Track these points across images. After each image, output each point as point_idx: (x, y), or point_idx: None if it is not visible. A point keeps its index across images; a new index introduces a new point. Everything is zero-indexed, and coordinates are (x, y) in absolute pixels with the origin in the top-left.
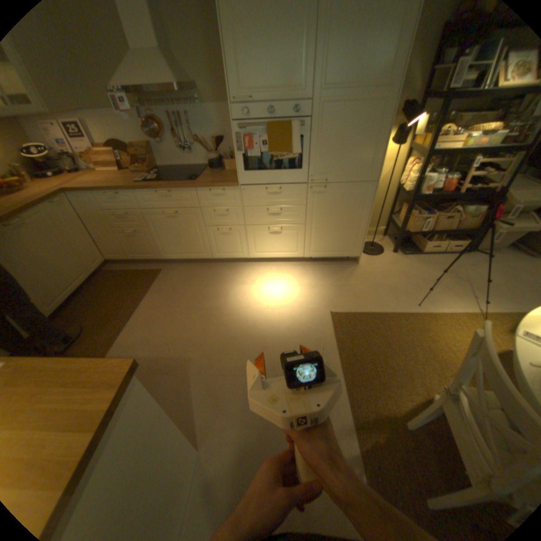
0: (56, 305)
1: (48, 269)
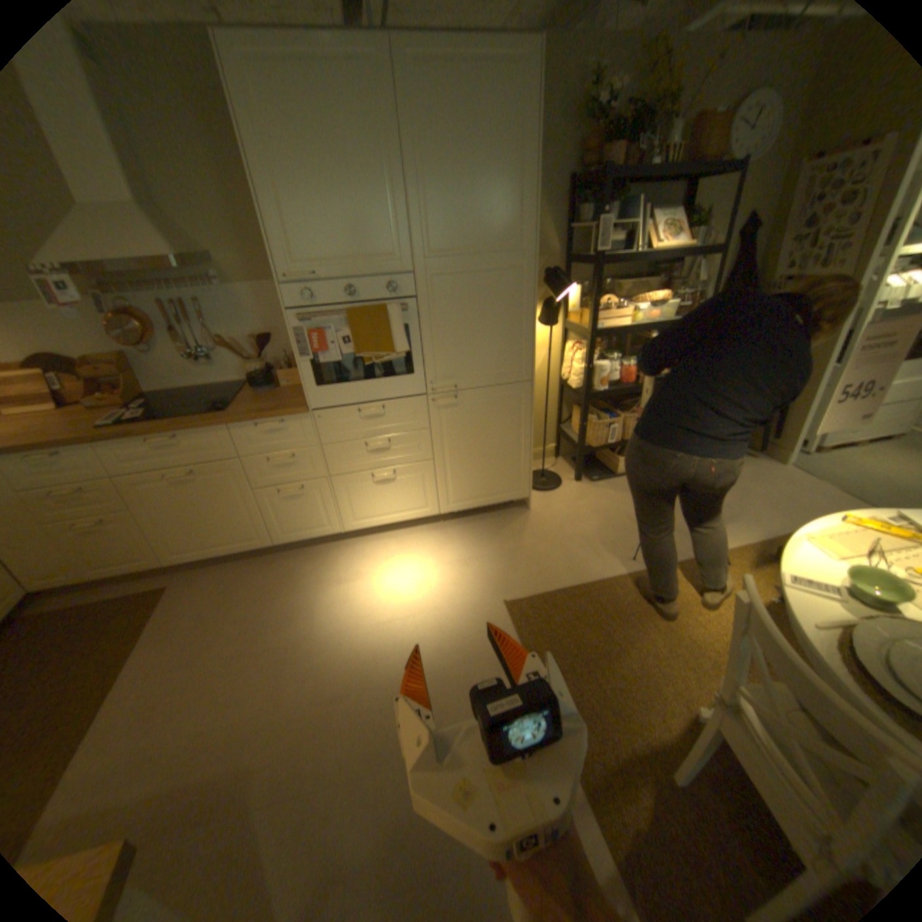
0: None
1: None
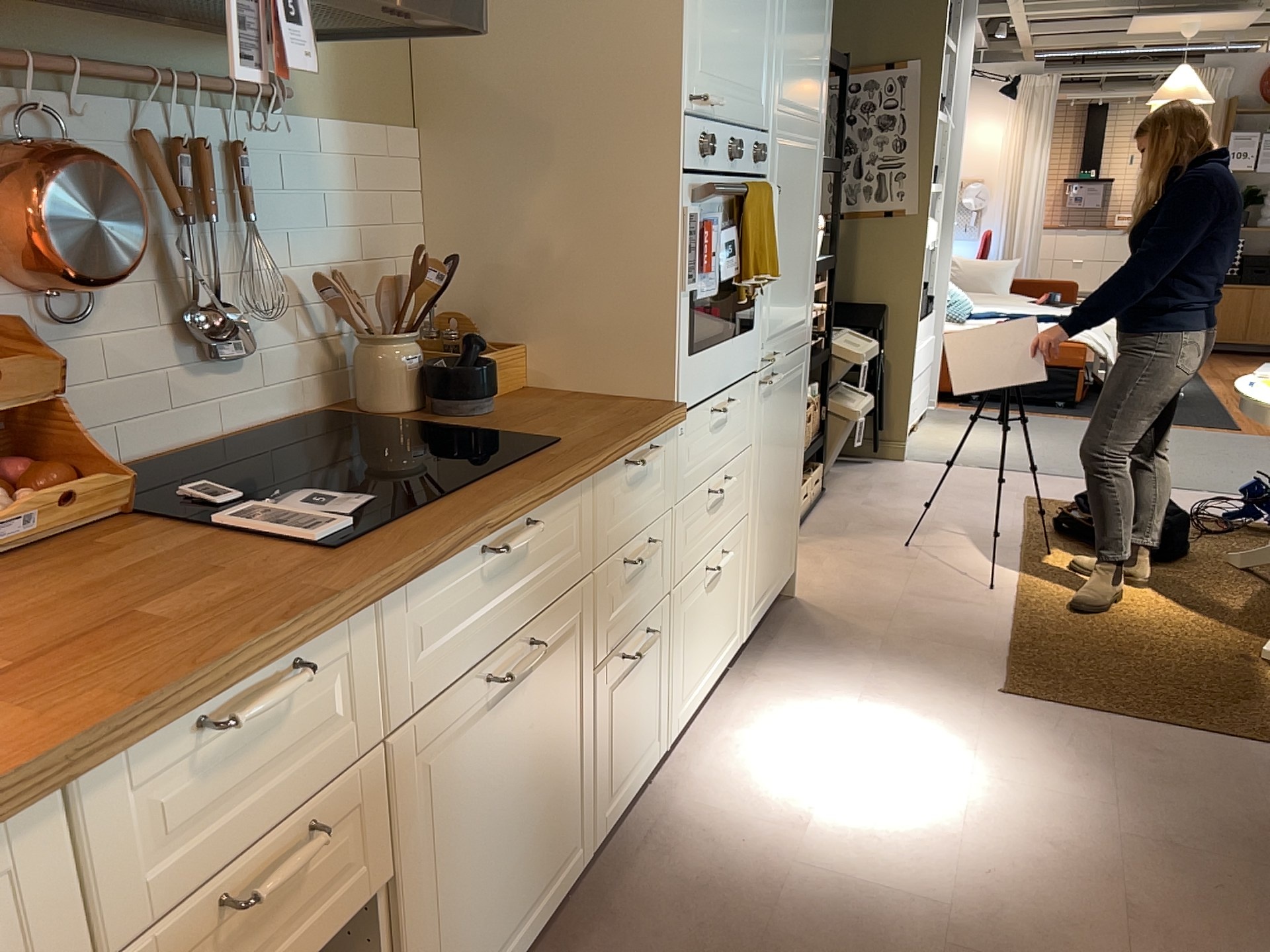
0: None
1: None
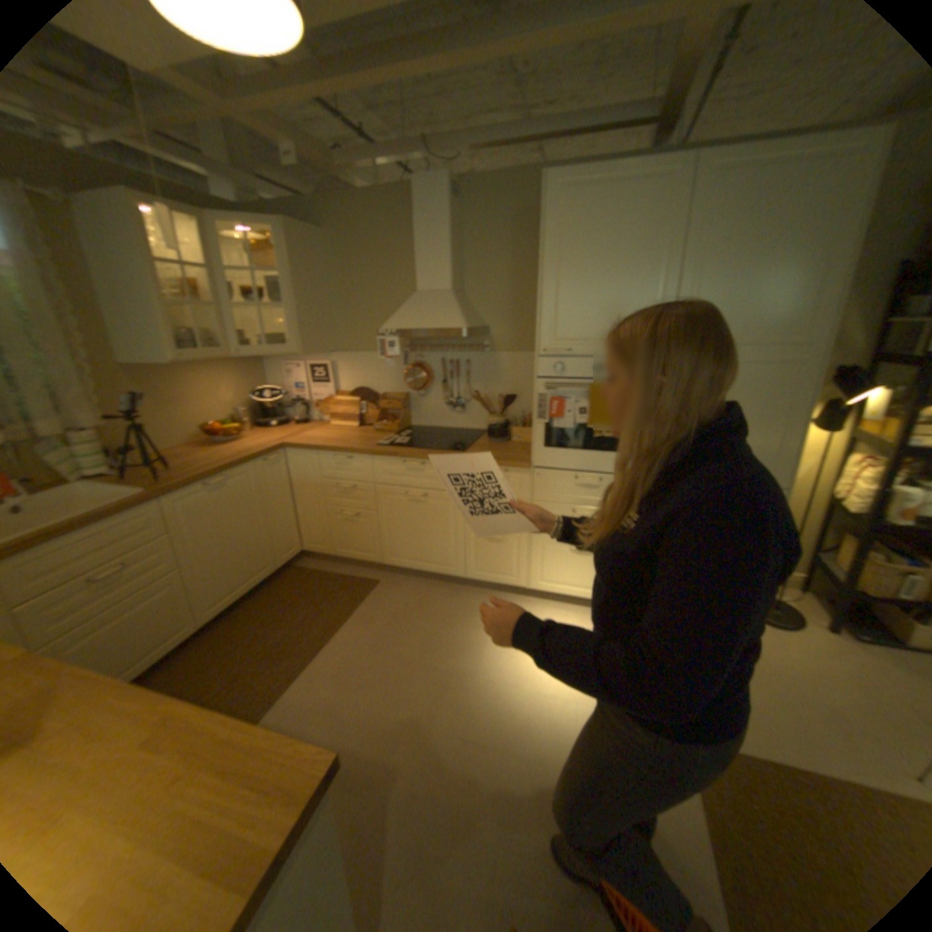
0: (219, 610)
1: (231, 552)
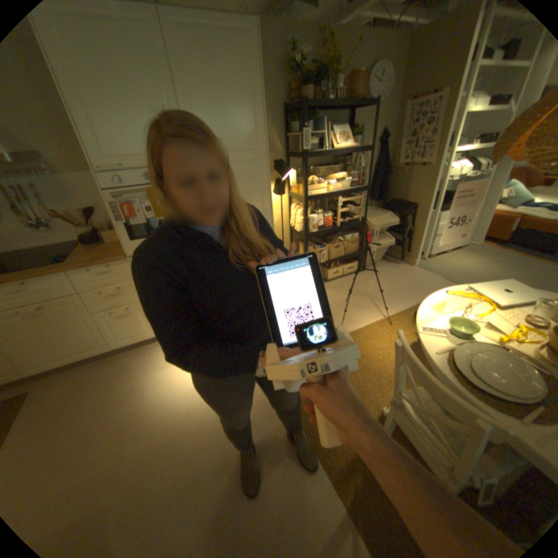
0: None
1: None
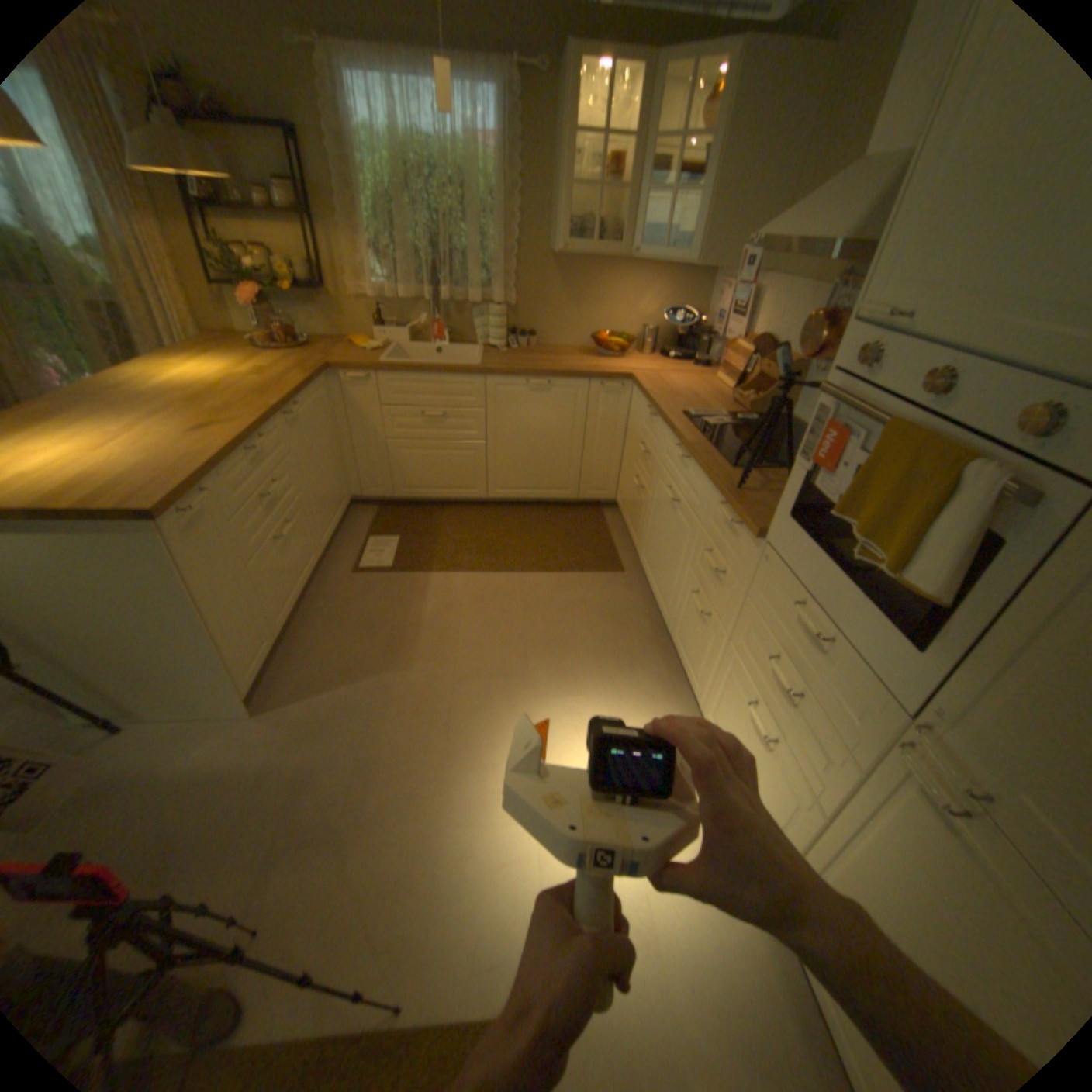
0: (506, 495)
1: (531, 454)
